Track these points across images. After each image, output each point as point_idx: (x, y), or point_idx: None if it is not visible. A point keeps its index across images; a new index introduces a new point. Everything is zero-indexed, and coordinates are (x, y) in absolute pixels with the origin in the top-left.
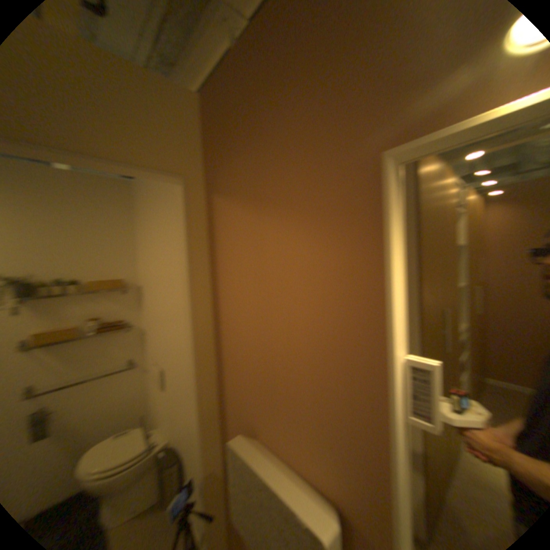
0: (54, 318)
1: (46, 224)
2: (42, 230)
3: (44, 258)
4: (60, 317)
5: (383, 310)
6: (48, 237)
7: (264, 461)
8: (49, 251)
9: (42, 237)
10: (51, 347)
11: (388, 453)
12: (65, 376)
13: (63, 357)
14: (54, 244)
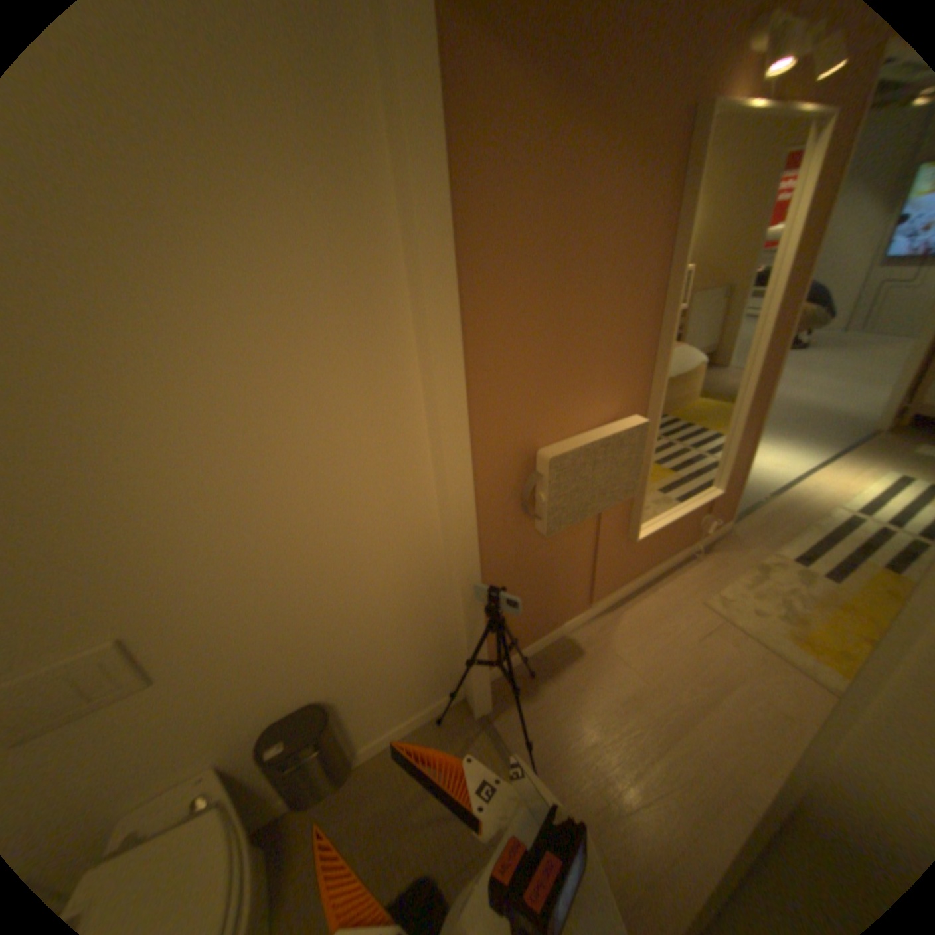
0: None
1: None
2: None
3: None
4: None
5: (684, 237)
6: None
7: (580, 437)
8: None
9: None
10: None
11: (667, 339)
12: None
13: None
14: None
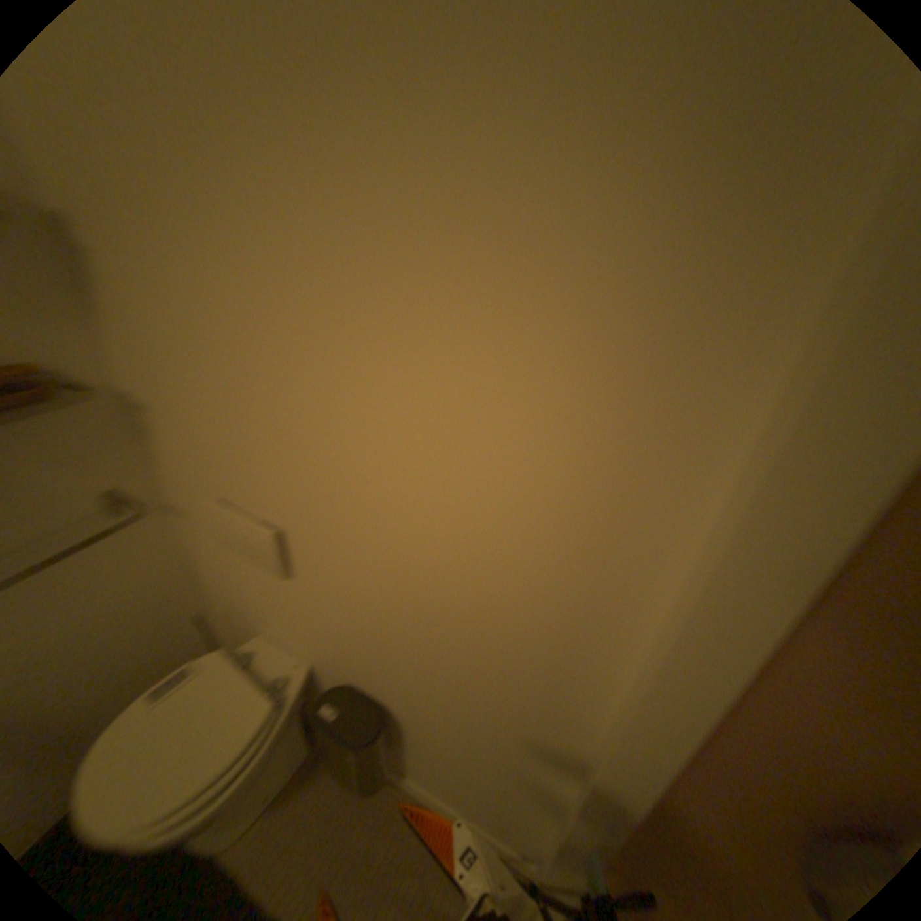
0: None
1: None
2: None
3: None
4: None
5: None
6: None
7: None
8: None
9: None
10: None
11: None
12: None
13: None
14: None
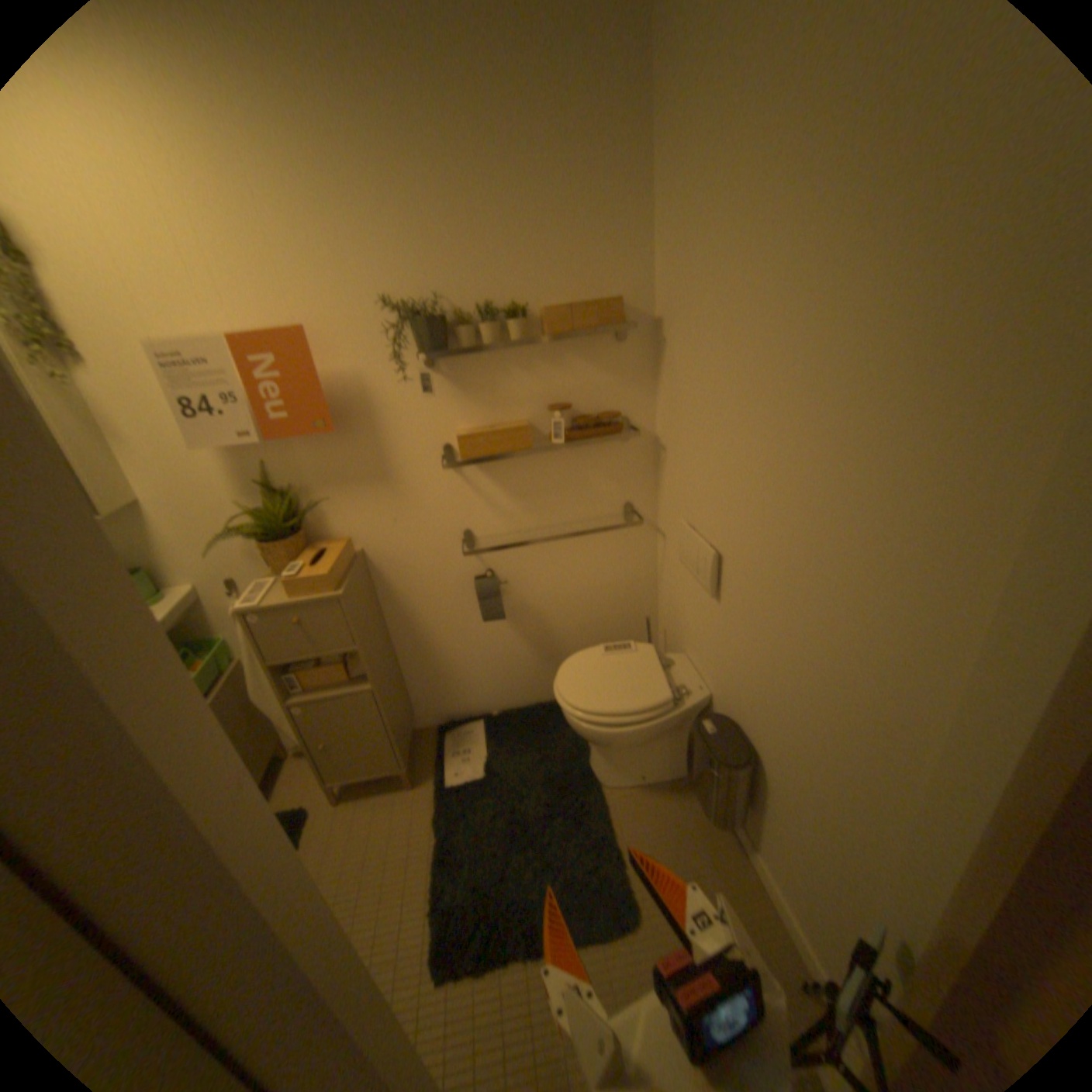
0: (497, 397)
1: (456, 131)
2: (450, 155)
3: (464, 241)
4: (507, 396)
5: None
6: (463, 177)
7: None
8: (470, 219)
9: (454, 178)
10: (498, 458)
11: None
12: (525, 518)
13: (520, 480)
14: (477, 197)
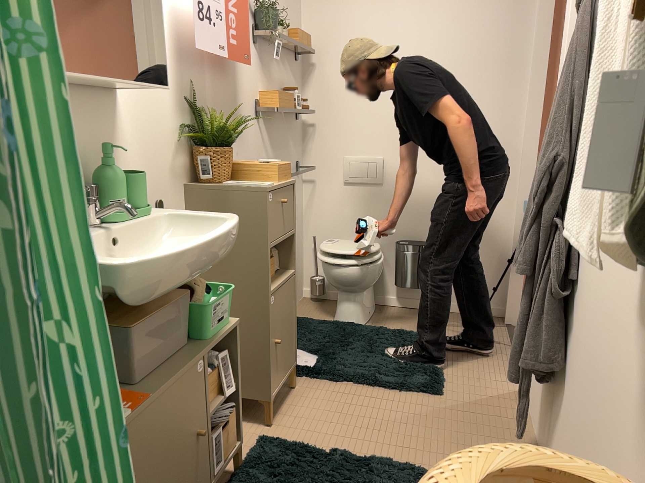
0: (271, 80)
1: None
2: None
3: None
4: (273, 81)
5: None
6: None
7: None
8: None
9: None
10: (270, 120)
11: None
12: None
13: (275, 138)
14: None
